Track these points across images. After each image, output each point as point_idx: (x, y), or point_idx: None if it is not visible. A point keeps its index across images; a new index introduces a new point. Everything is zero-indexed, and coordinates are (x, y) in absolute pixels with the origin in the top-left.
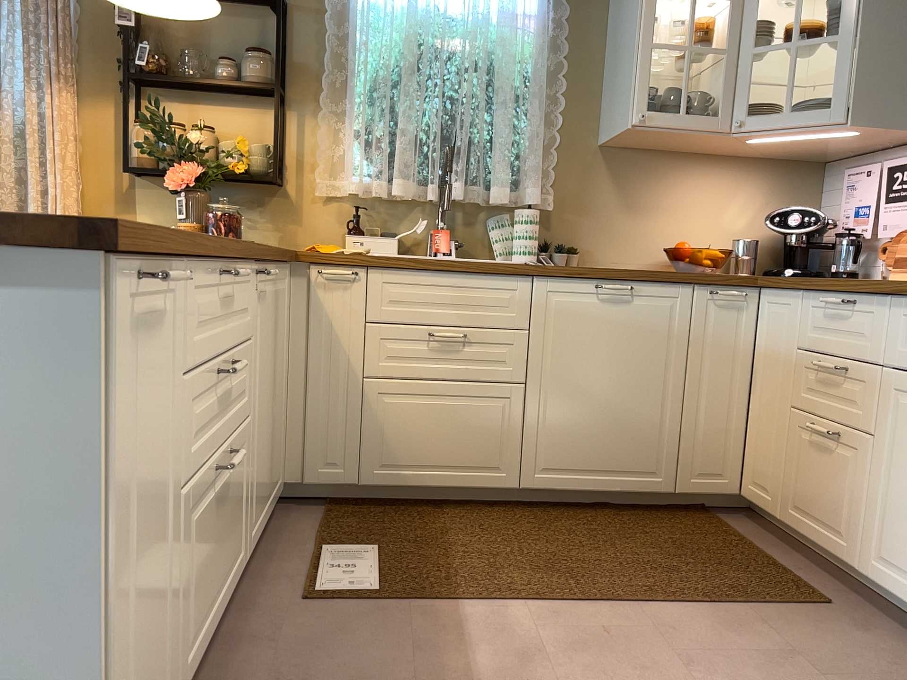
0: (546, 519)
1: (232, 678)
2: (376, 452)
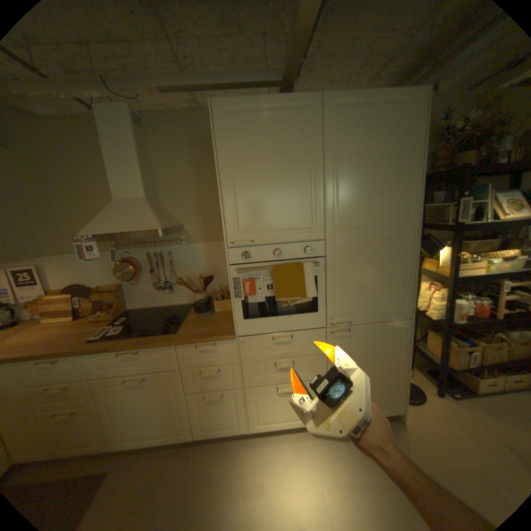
0: None
1: None
2: None
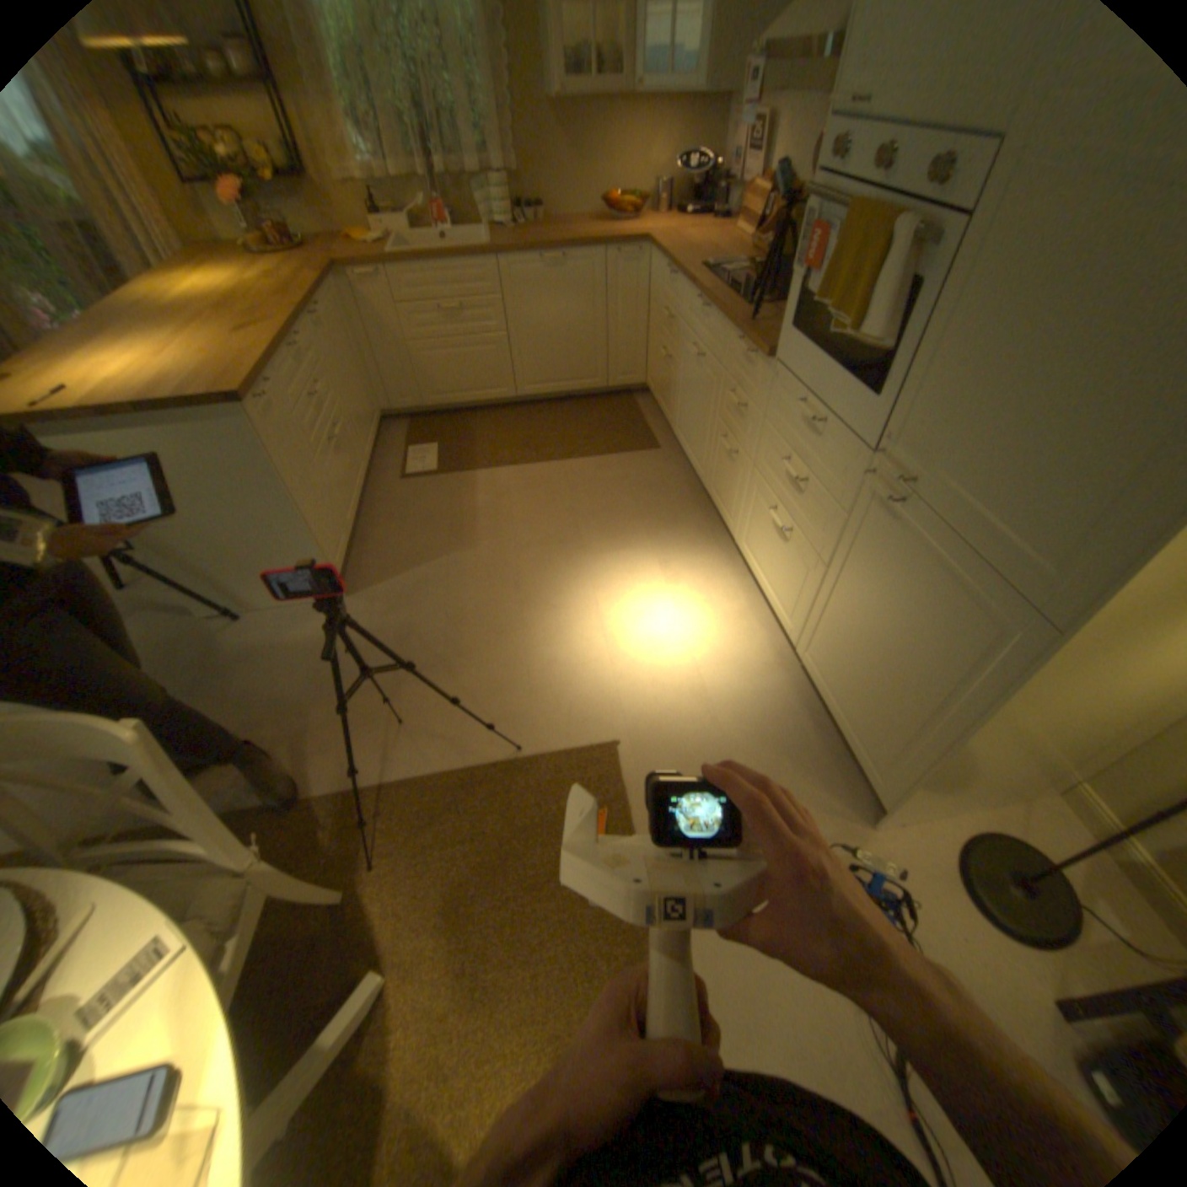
0: (532, 413)
1: (373, 518)
2: (426, 387)
